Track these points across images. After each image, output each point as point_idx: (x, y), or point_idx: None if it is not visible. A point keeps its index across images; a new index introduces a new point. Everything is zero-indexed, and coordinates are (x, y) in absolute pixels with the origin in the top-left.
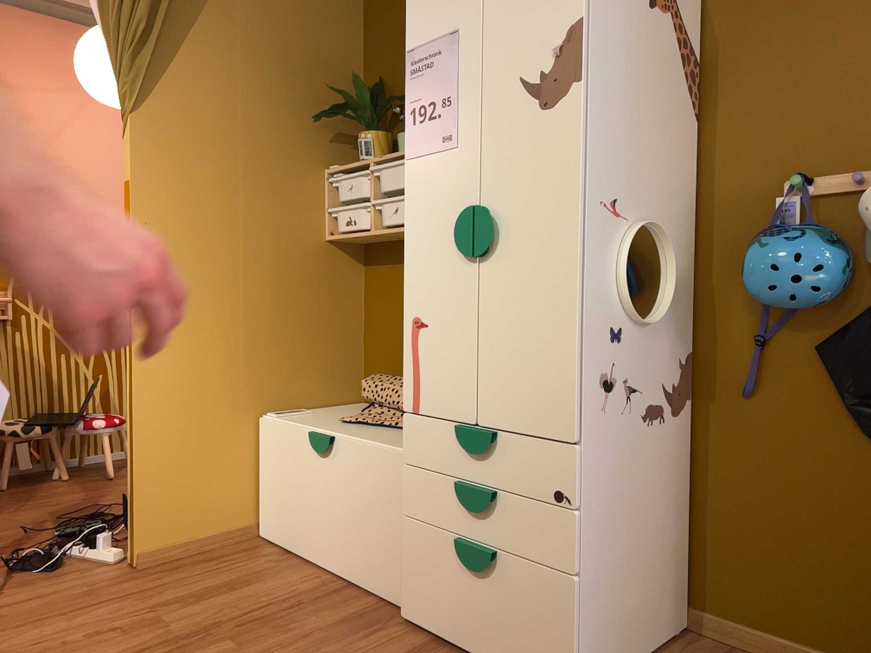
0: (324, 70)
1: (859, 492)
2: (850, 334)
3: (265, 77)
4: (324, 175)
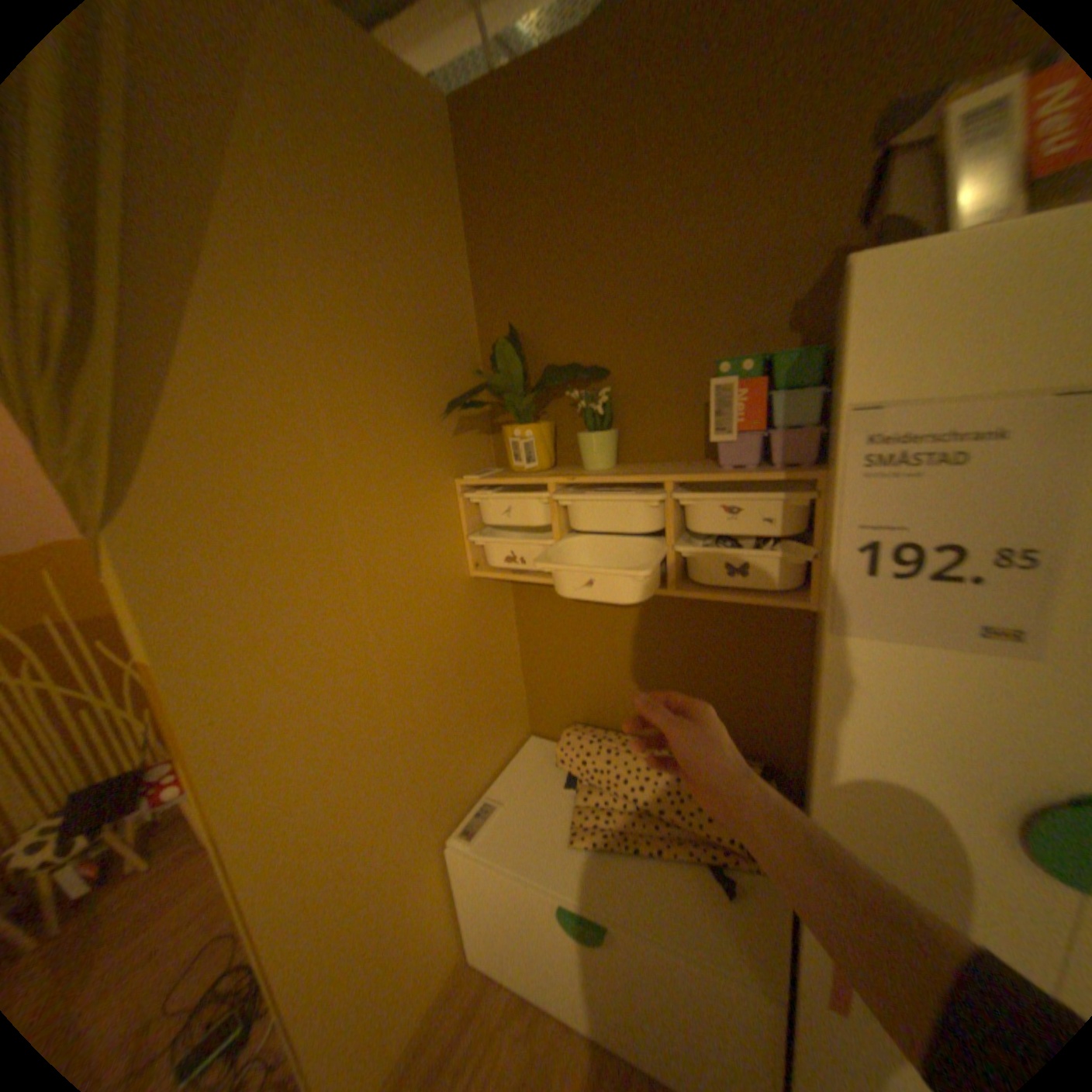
0: (428, 322)
1: None
2: None
3: (350, 359)
4: (456, 489)
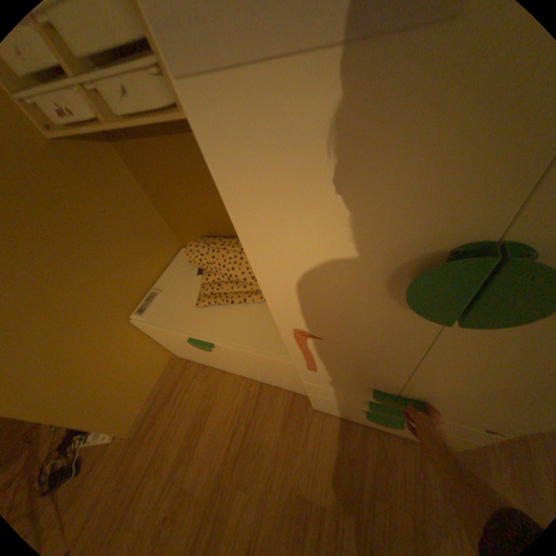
0: None
1: None
2: None
3: None
4: None
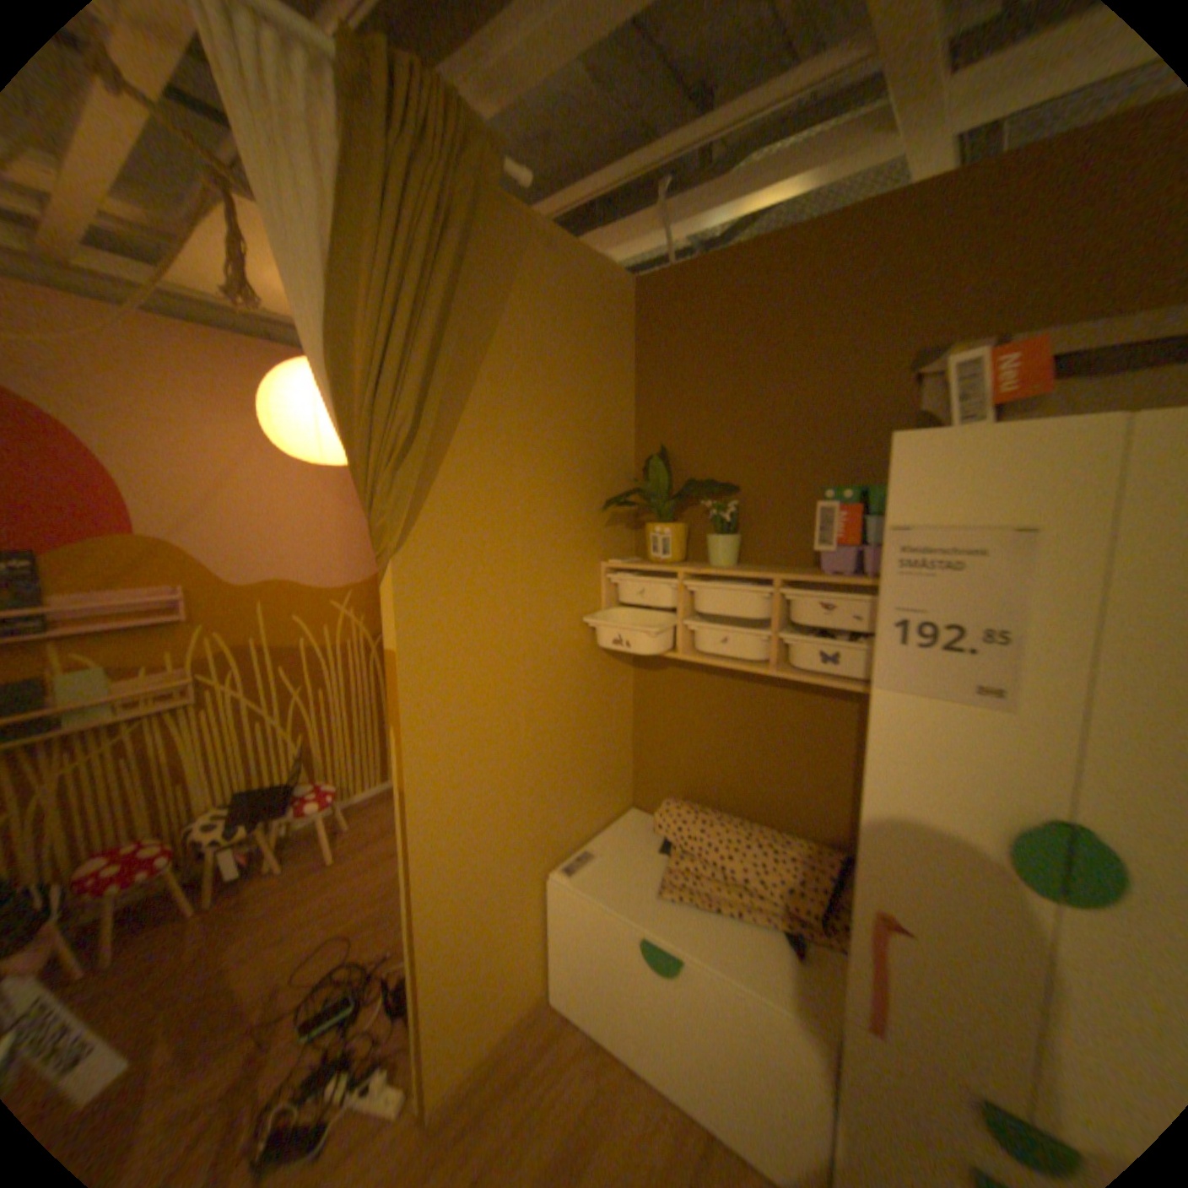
0: (598, 438)
1: None
2: None
3: (542, 462)
4: (600, 570)
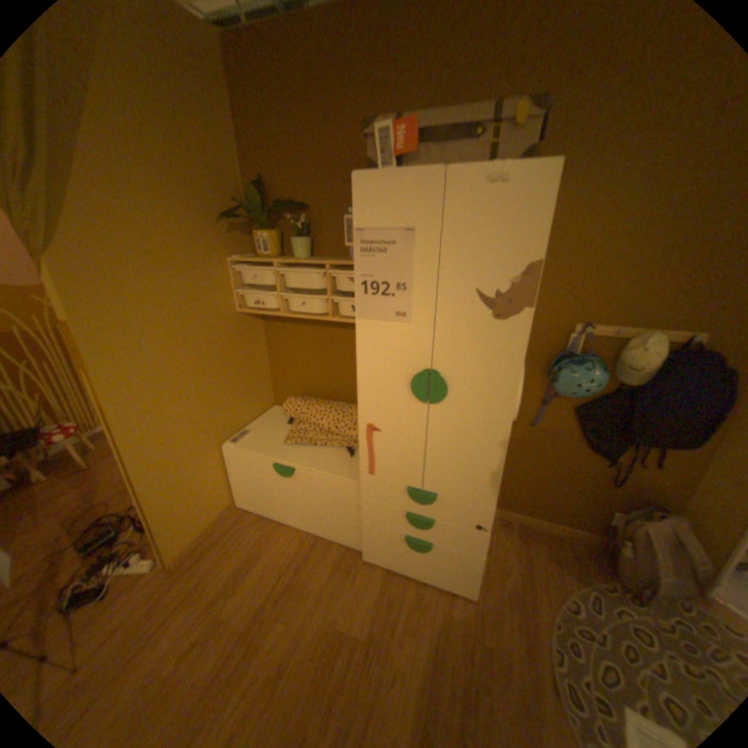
0: (209, 168)
1: (579, 468)
2: (596, 408)
3: (162, 185)
4: (227, 263)
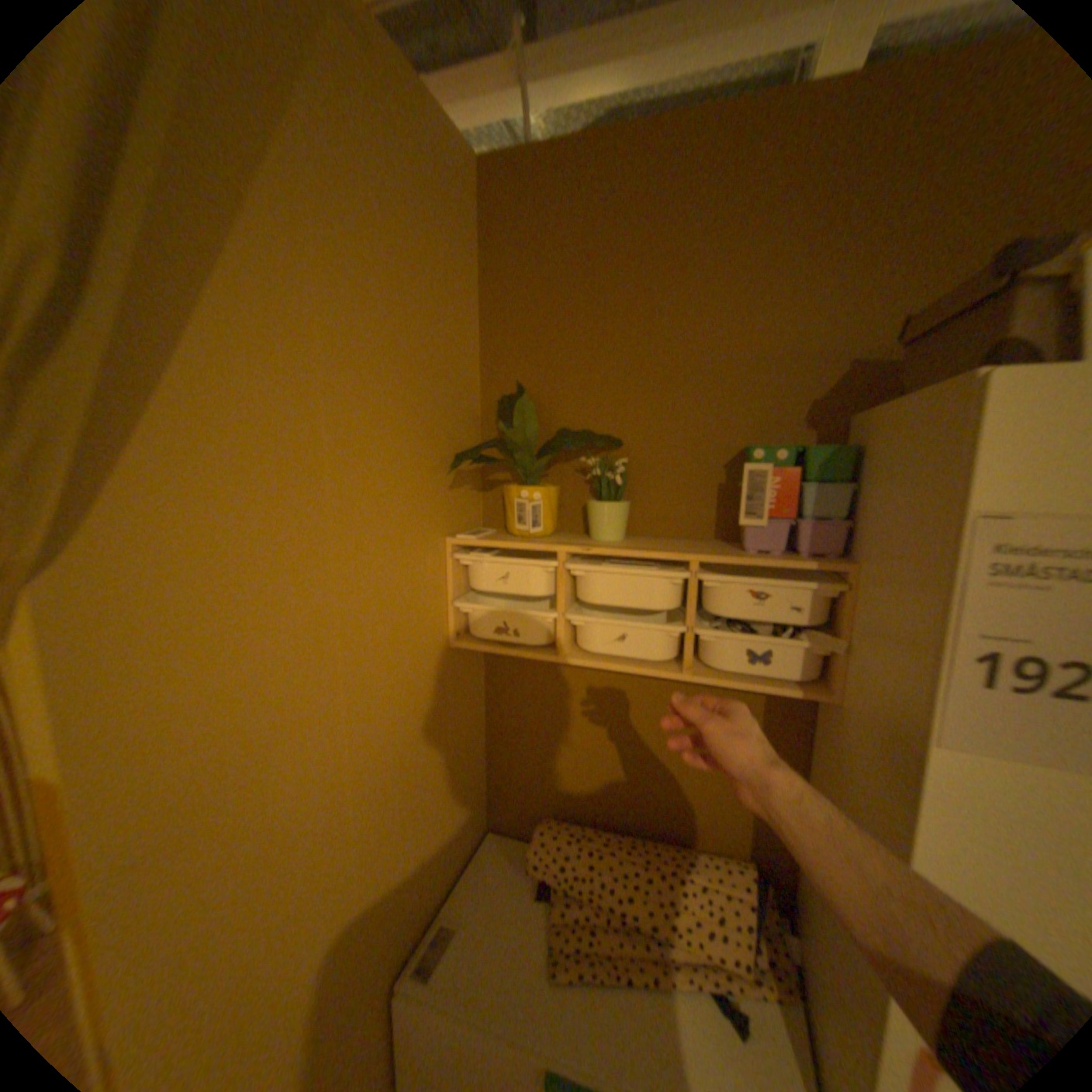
0: (440, 367)
1: None
2: None
3: (364, 393)
4: (446, 548)
